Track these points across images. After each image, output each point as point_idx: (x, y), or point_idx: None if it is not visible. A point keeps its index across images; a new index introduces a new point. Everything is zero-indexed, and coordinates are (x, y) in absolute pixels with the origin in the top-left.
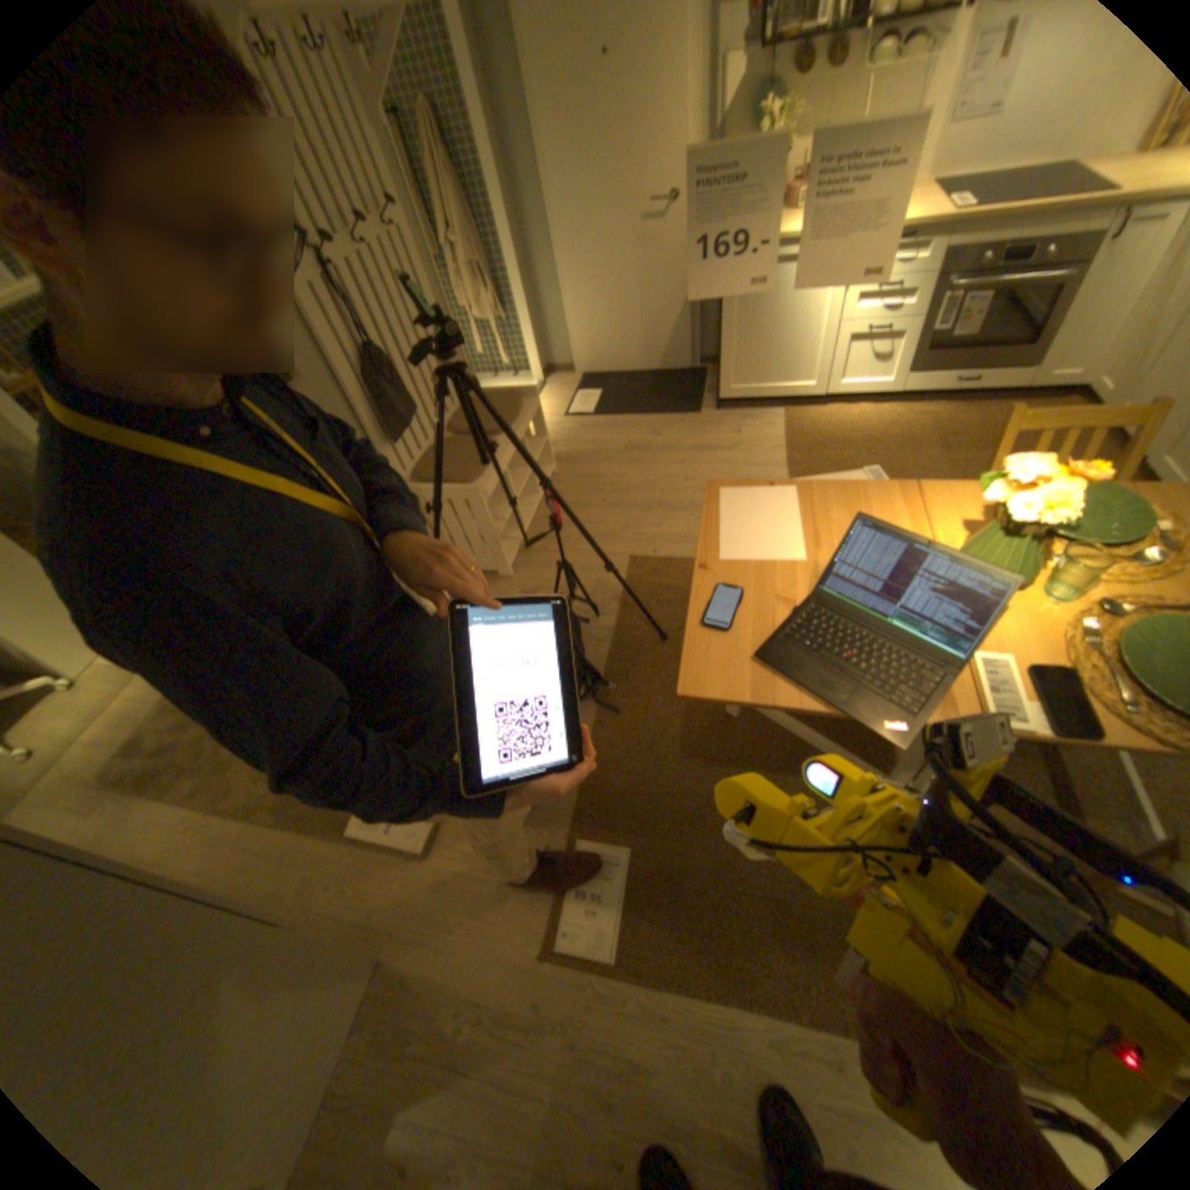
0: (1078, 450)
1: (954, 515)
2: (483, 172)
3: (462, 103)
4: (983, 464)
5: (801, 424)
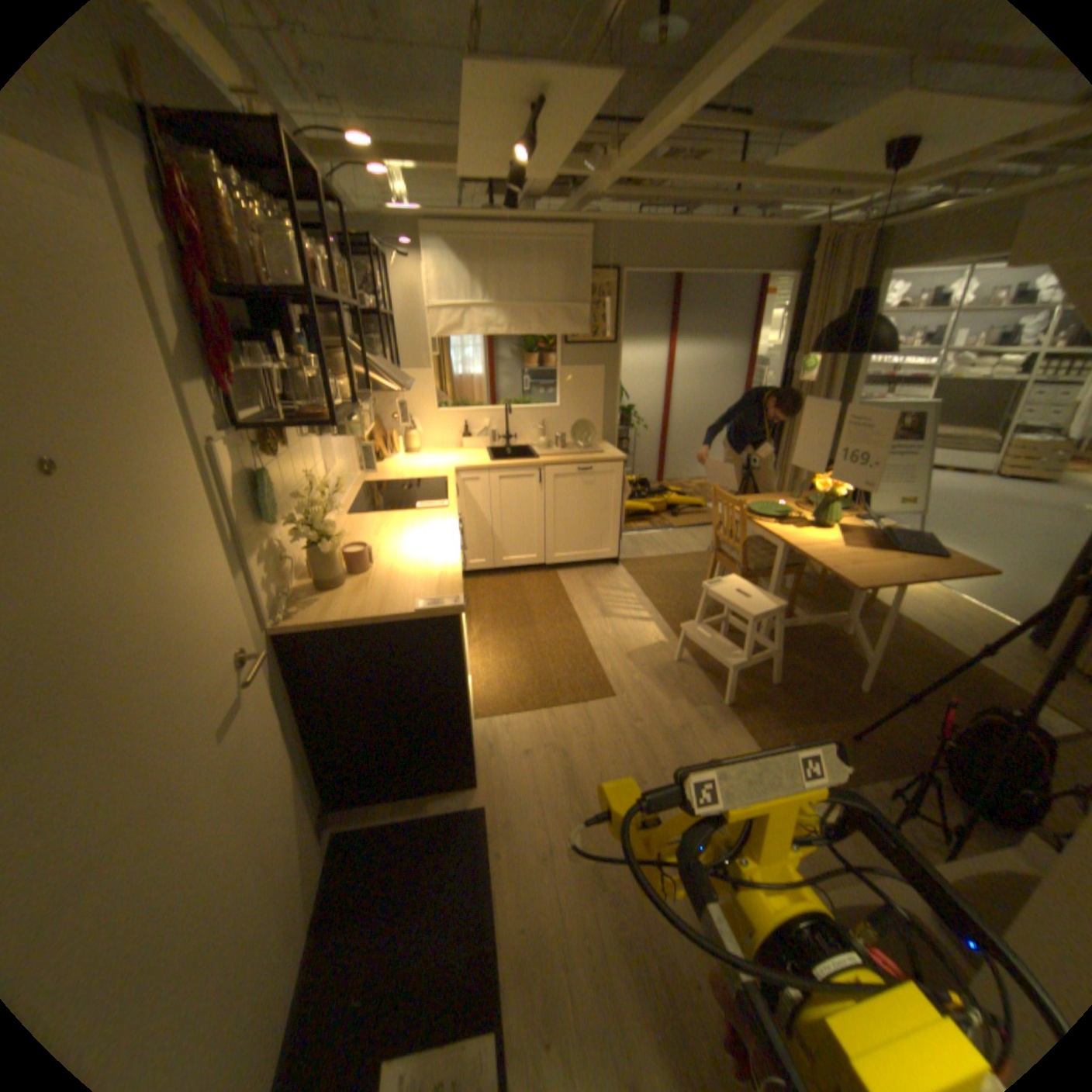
0: (524, 584)
1: (798, 530)
2: None
3: None
4: (548, 611)
5: (506, 701)
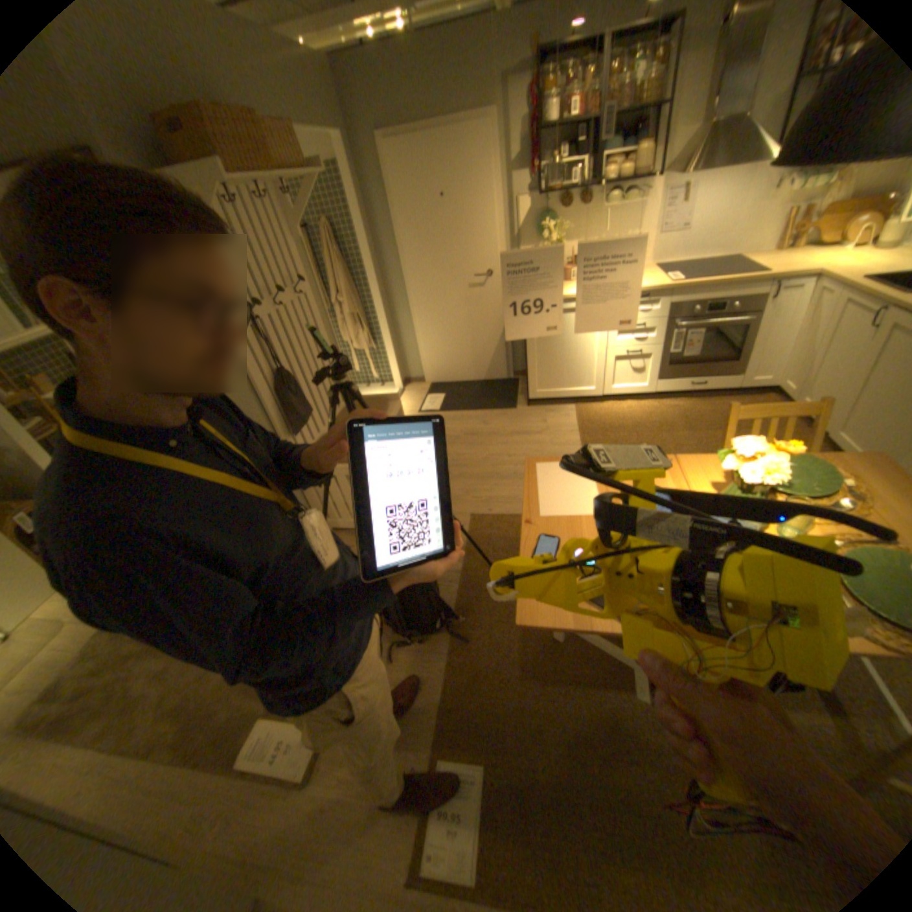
0: None
1: (704, 479)
2: (362, 260)
3: (350, 221)
4: (718, 440)
5: (587, 415)
